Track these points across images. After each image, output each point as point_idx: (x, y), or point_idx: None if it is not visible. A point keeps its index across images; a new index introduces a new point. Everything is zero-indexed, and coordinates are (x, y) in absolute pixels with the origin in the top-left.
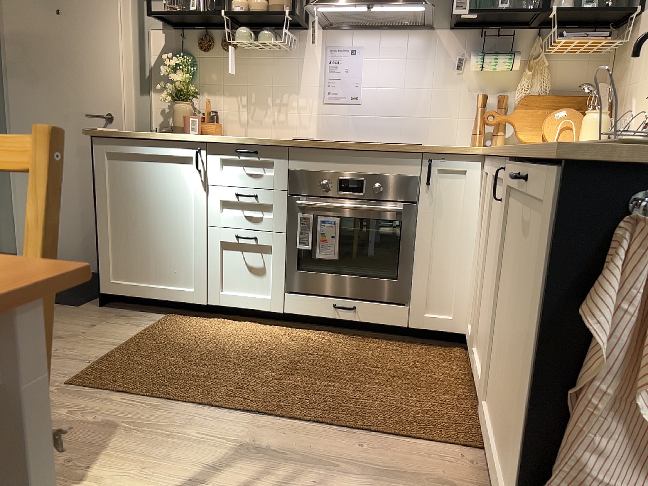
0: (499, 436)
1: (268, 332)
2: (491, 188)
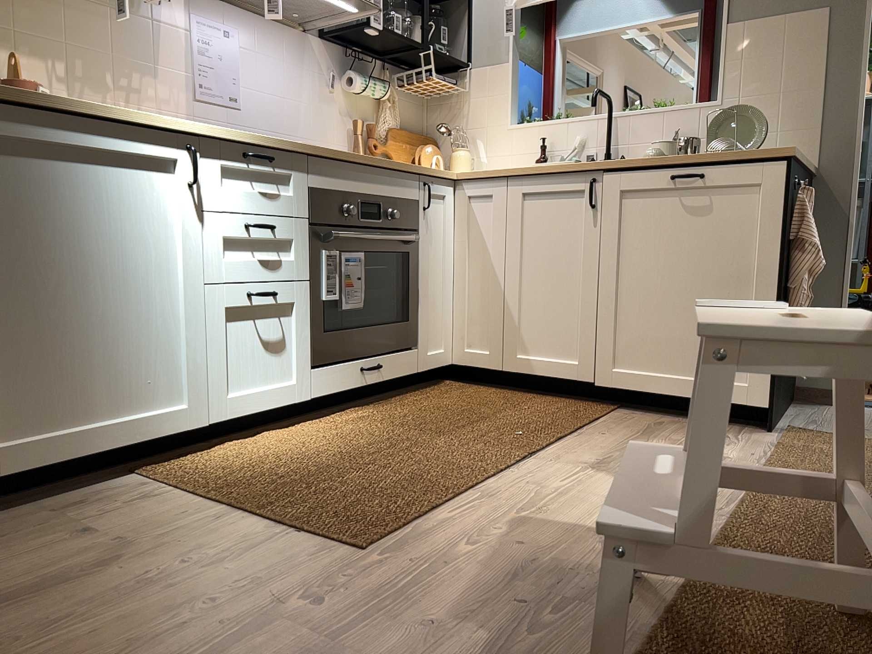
0: (678, 366)
1: (315, 428)
2: (520, 201)
